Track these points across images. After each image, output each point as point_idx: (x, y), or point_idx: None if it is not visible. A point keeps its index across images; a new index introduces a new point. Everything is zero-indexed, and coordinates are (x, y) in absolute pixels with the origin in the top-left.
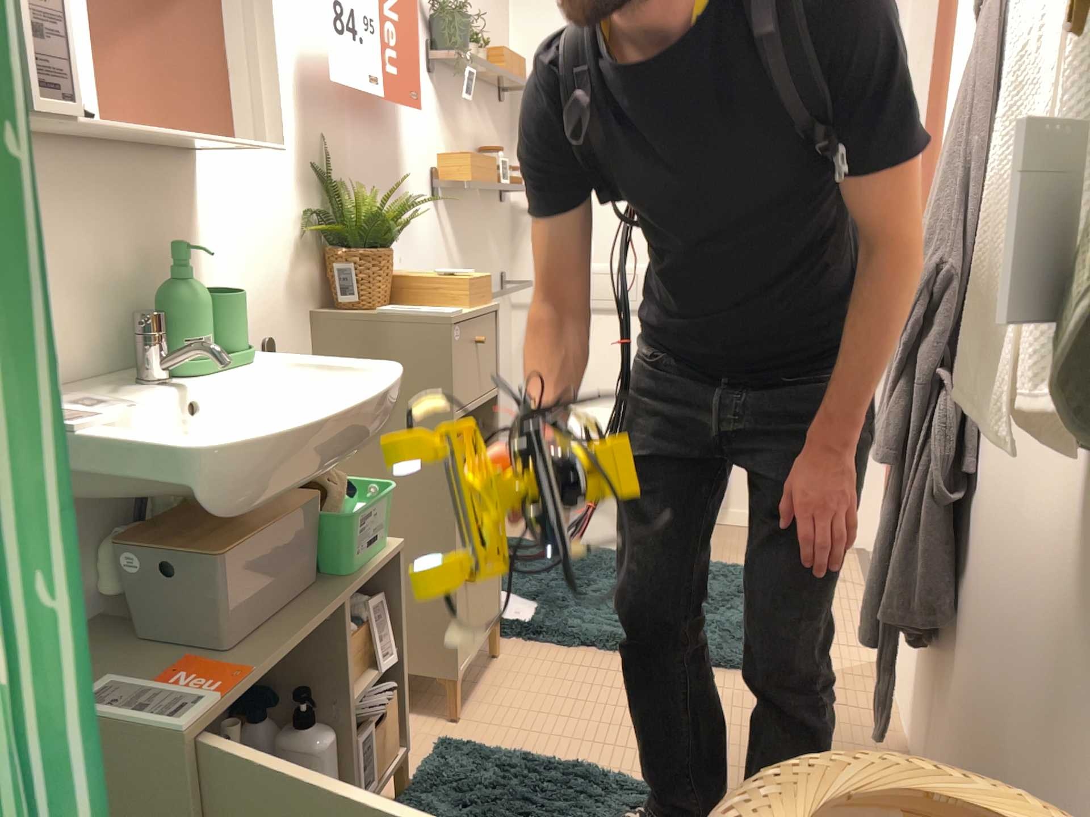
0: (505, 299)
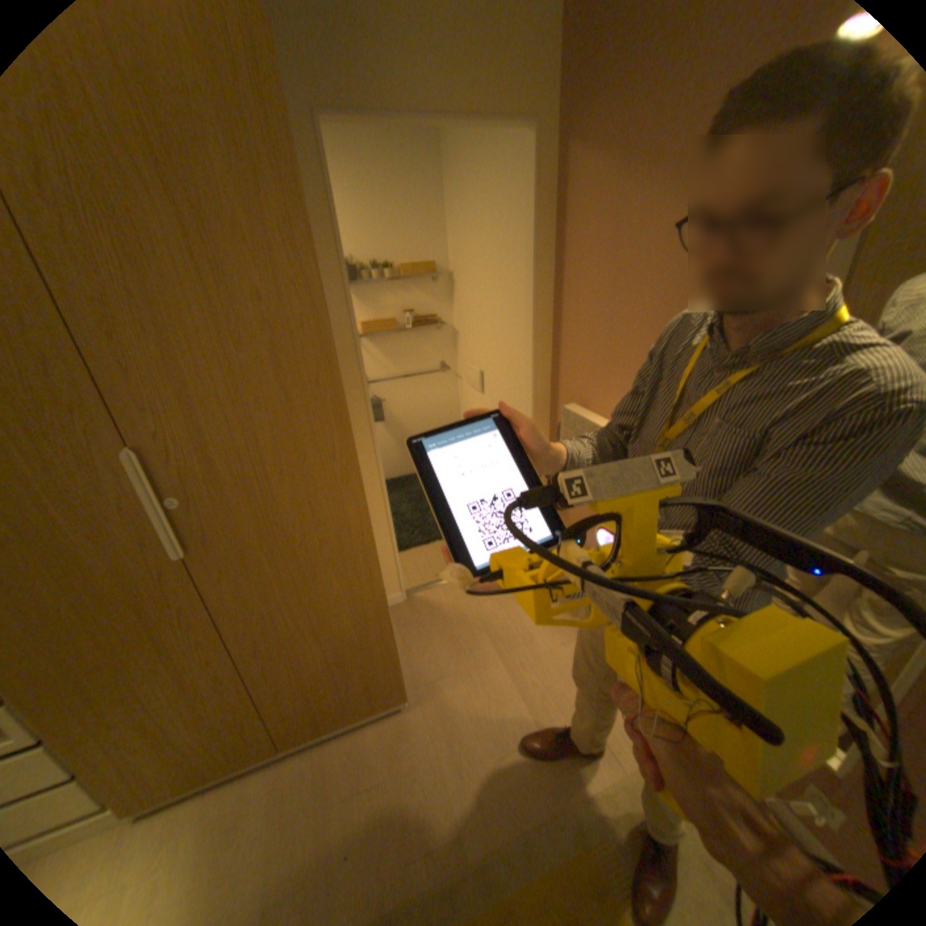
0: (447, 375)
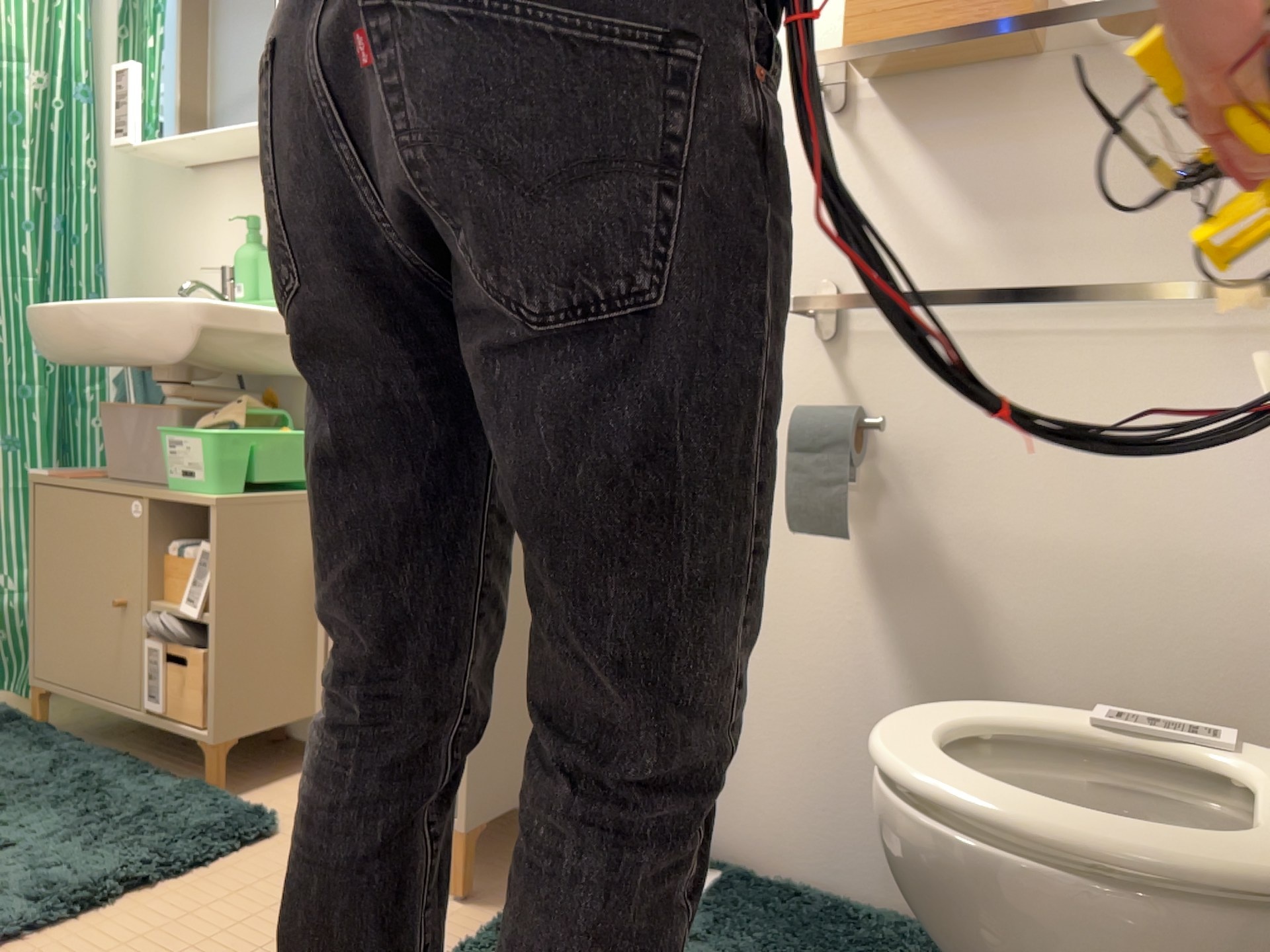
0: None
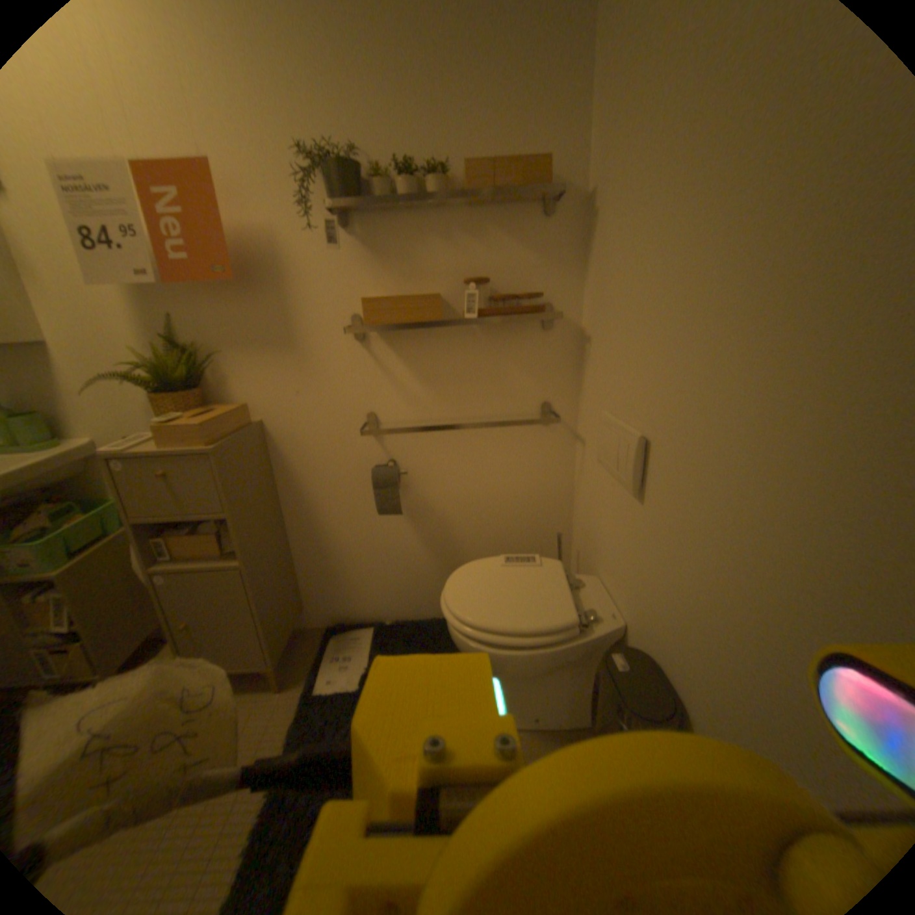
0: (557, 427)
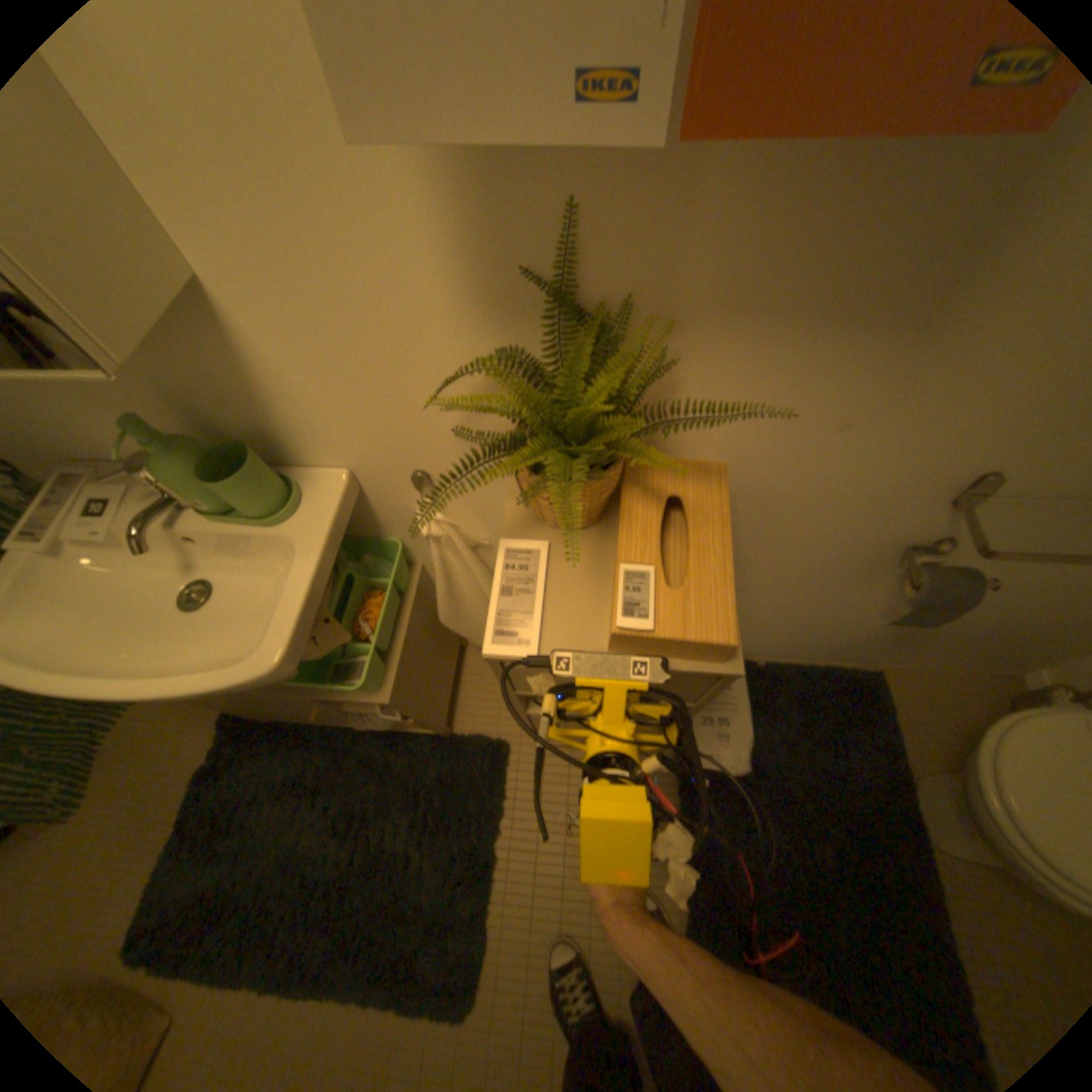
0: None
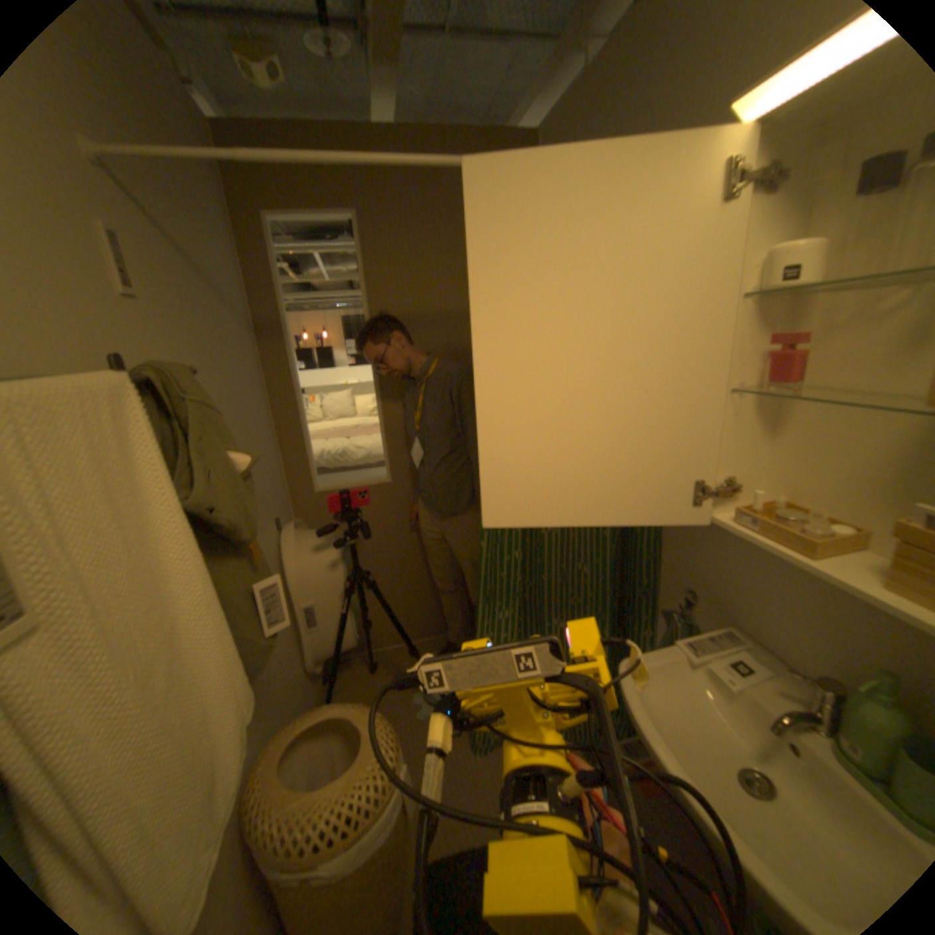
0: None
